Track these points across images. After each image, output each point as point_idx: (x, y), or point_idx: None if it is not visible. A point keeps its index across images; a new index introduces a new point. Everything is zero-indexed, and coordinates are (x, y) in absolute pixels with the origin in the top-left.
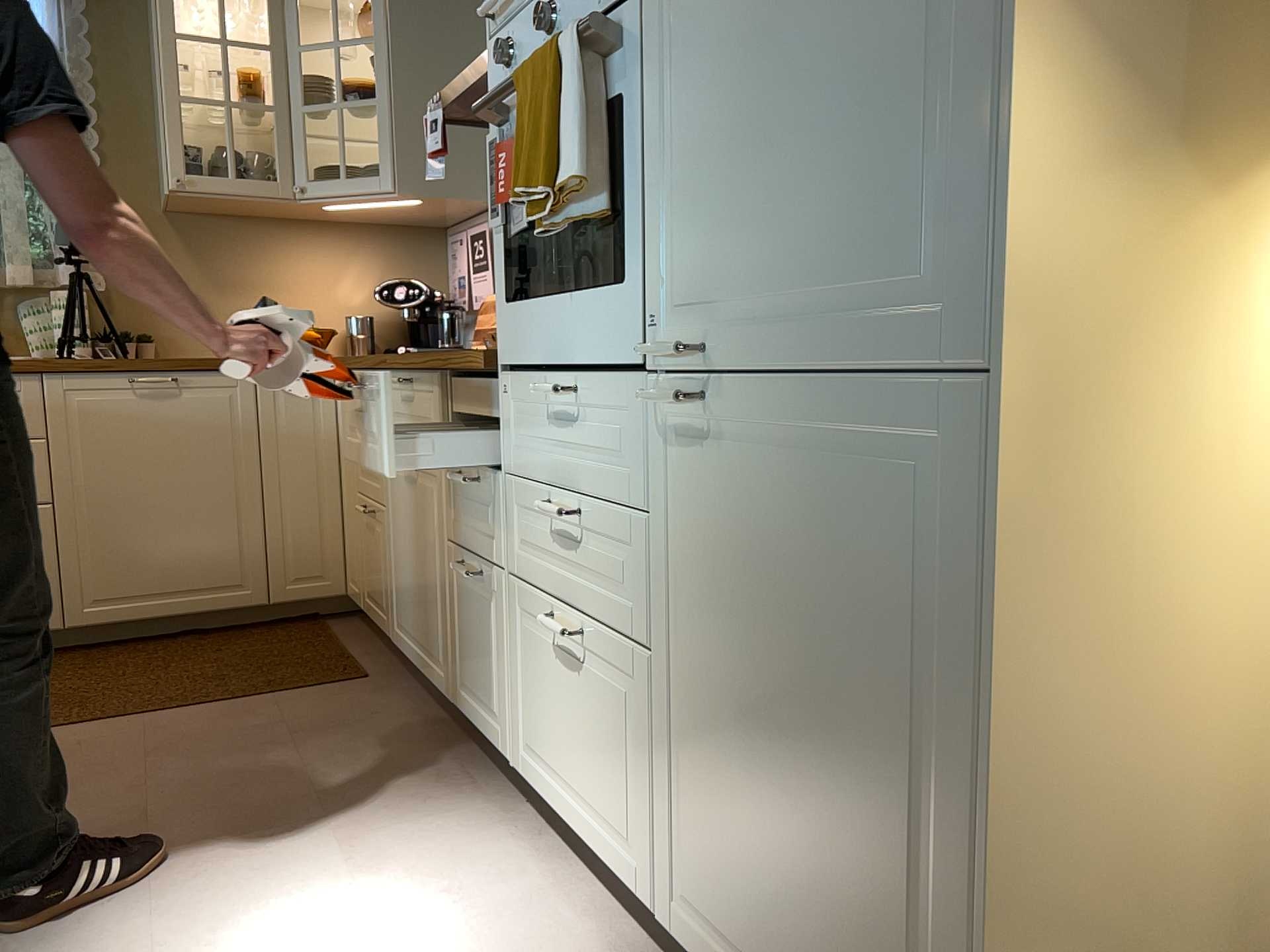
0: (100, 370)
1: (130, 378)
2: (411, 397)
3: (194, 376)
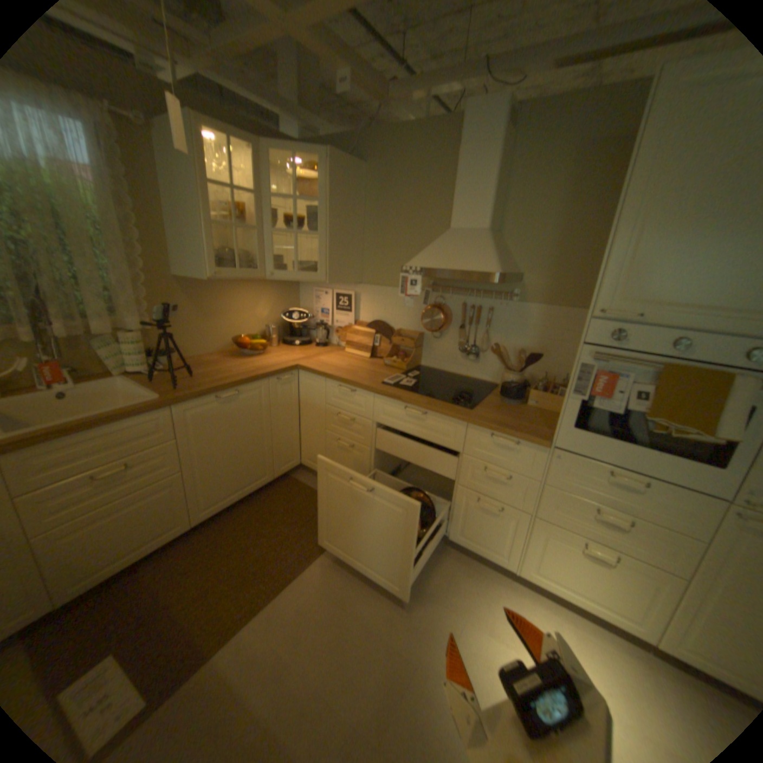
0: (203, 397)
1: (216, 397)
2: (421, 419)
3: (244, 388)
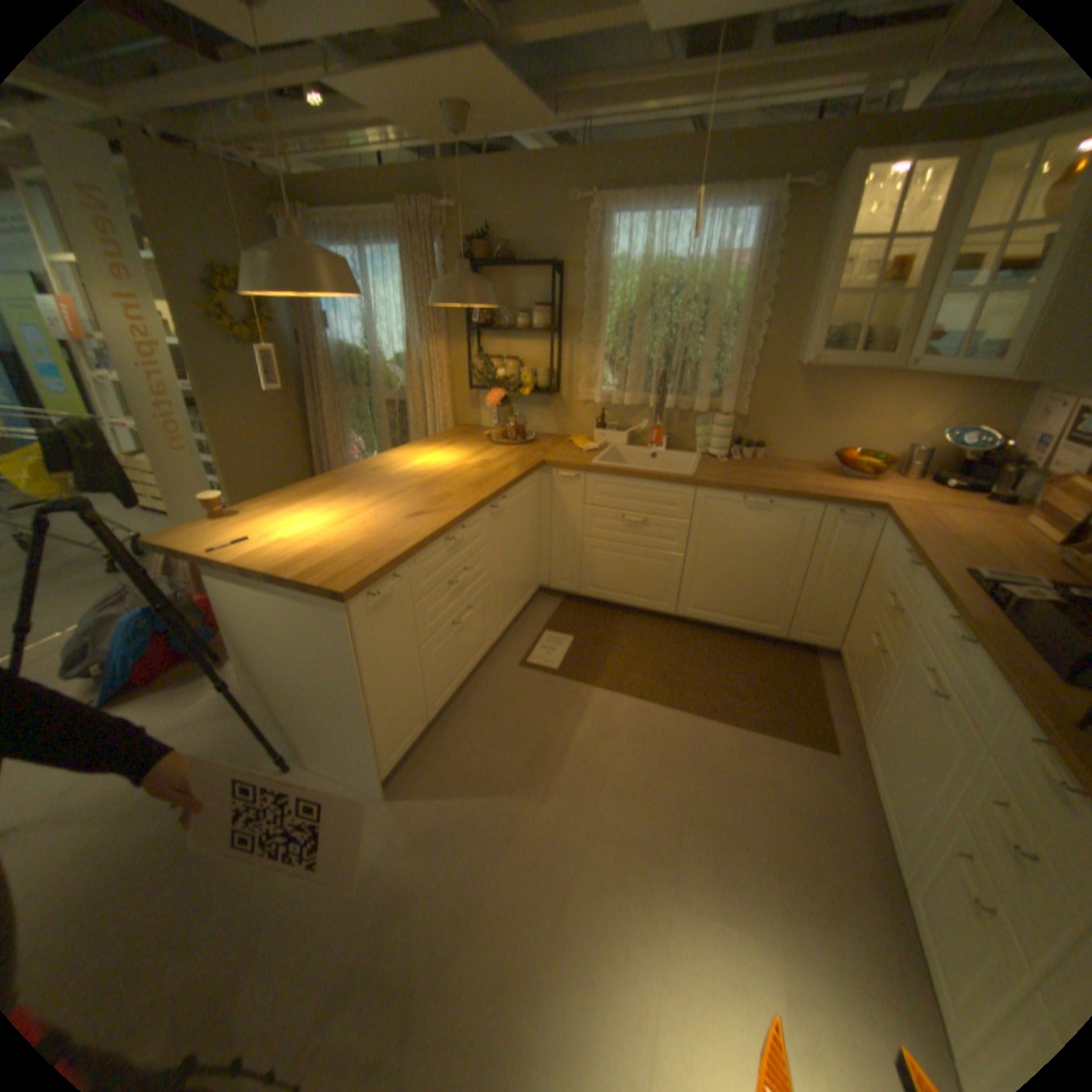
0: (728, 490)
1: (744, 497)
2: (969, 651)
3: (784, 501)
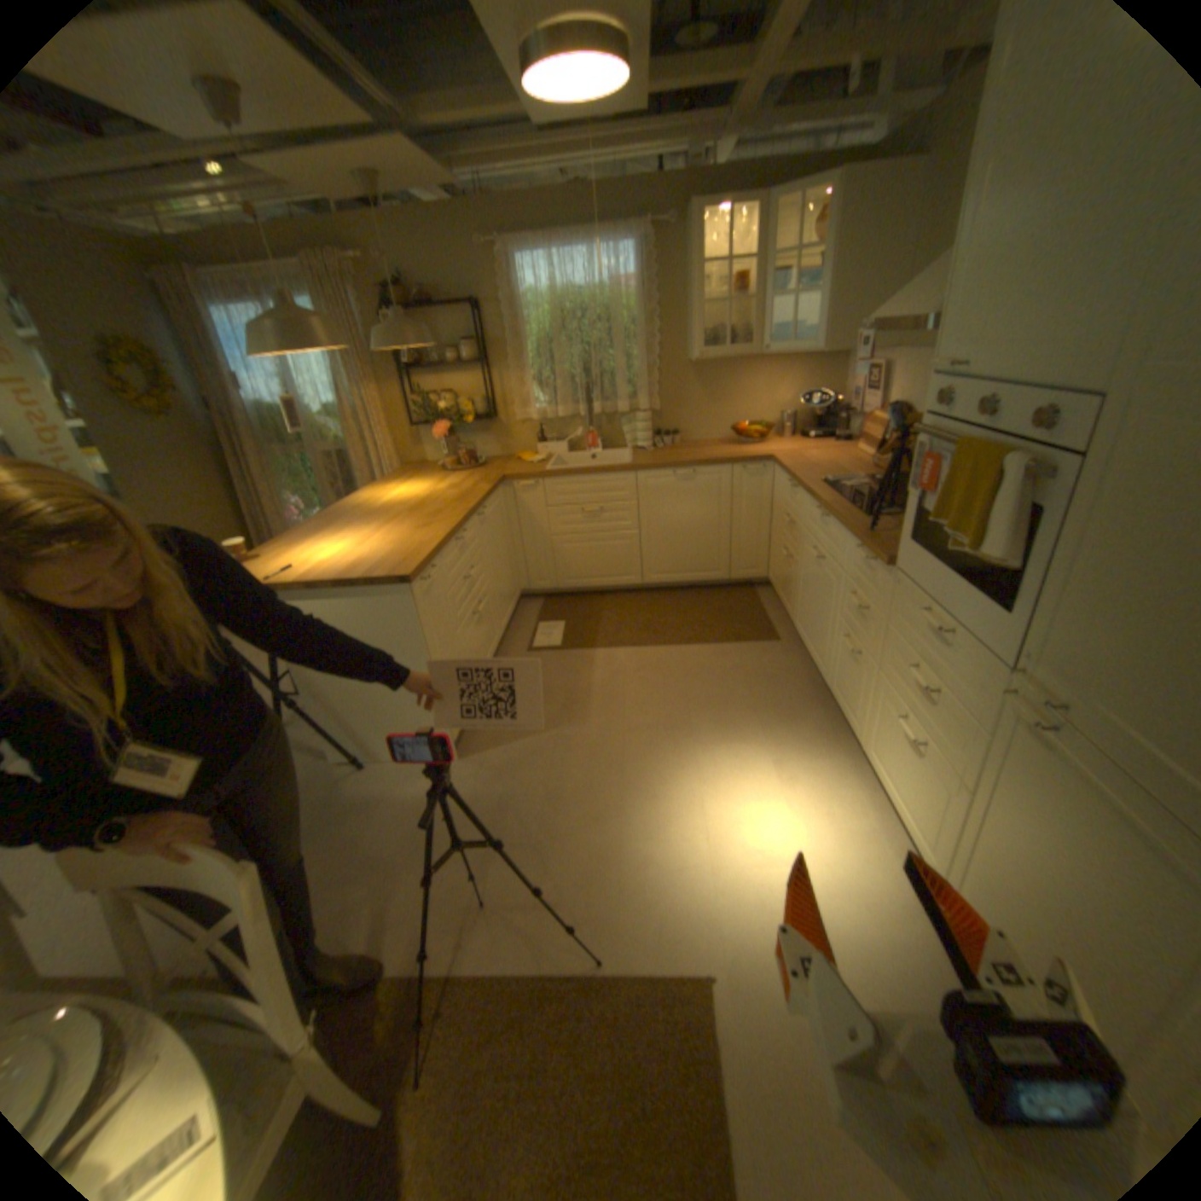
0: (659, 469)
1: (672, 472)
2: (825, 524)
3: (701, 469)
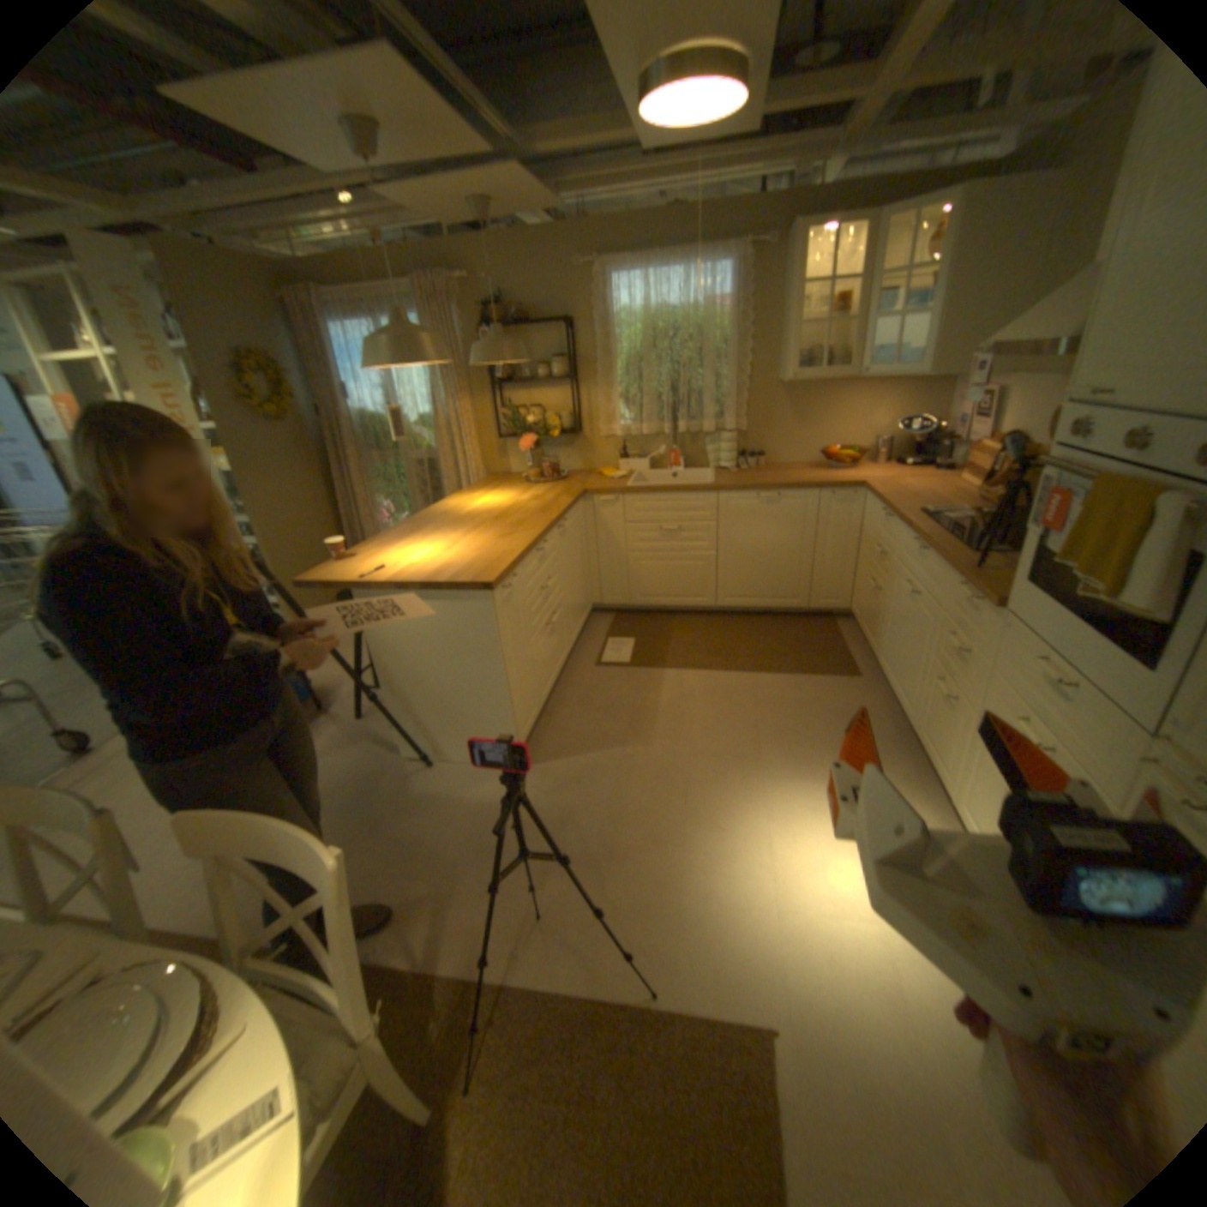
0: (742, 490)
1: (756, 494)
2: (924, 557)
3: (787, 493)
